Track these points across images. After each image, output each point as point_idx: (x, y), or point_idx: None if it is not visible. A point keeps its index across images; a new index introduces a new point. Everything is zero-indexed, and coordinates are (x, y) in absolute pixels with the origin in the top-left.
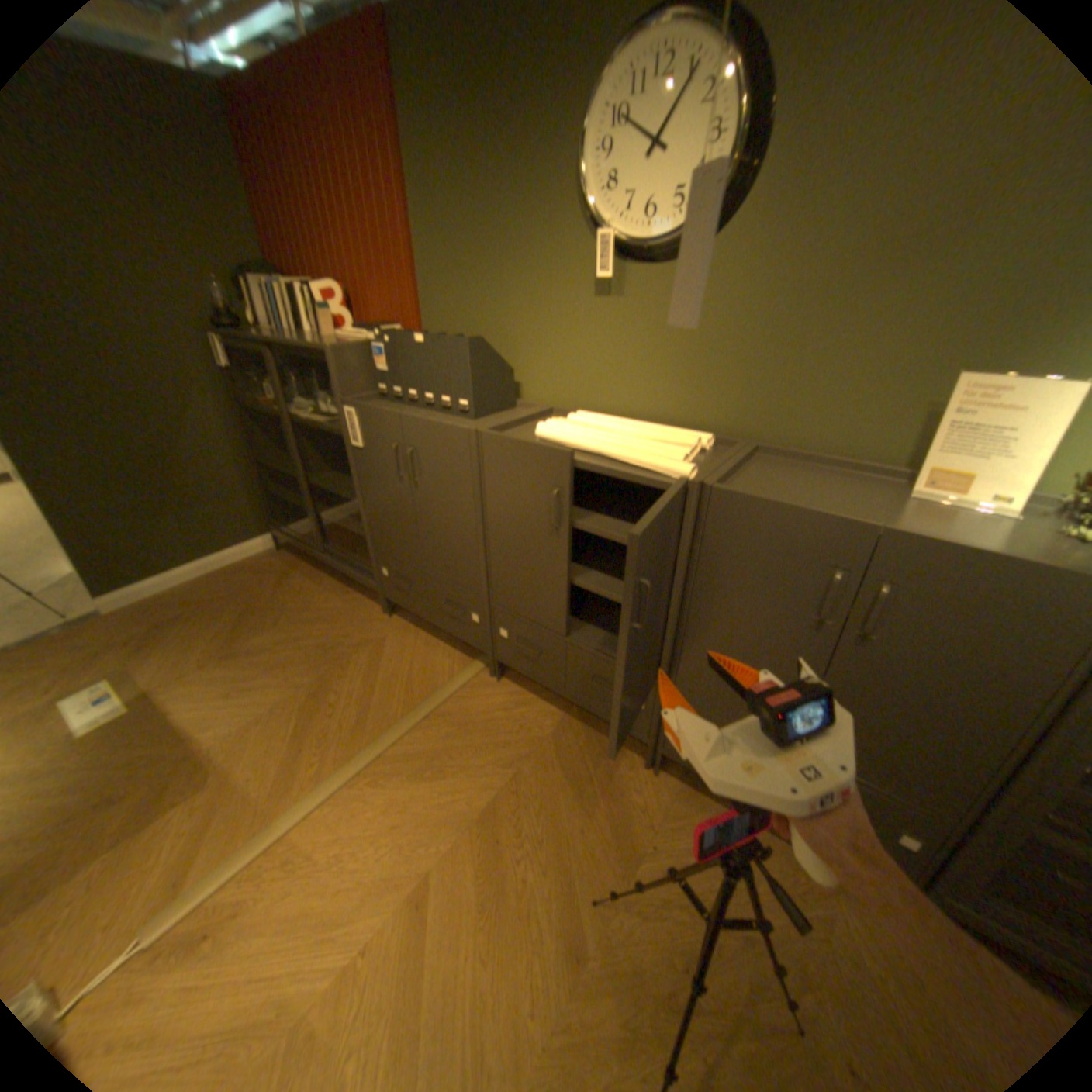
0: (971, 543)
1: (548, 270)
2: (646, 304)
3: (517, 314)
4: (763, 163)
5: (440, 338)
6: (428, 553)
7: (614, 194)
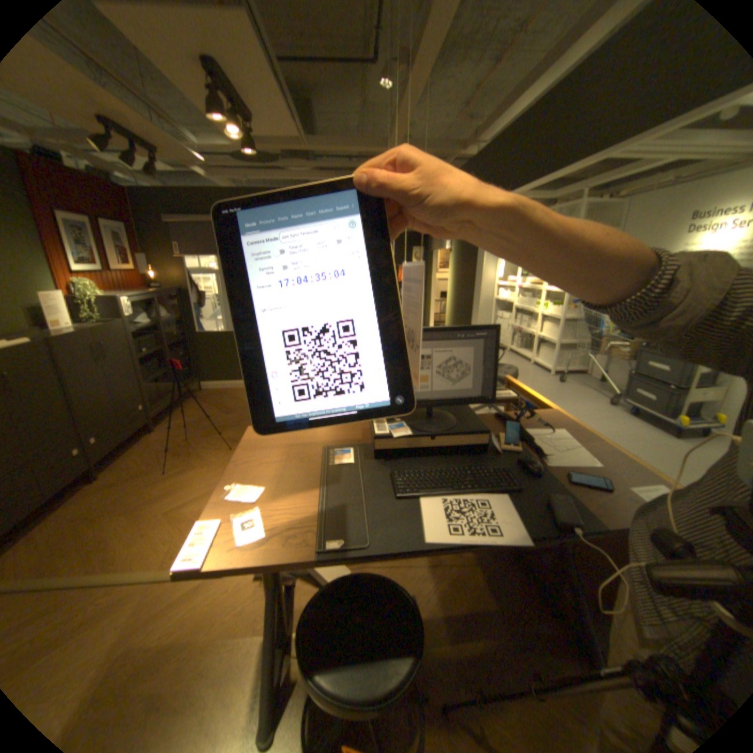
0: (102, 324)
1: None
2: None
3: None
4: None
5: None
6: None
7: None
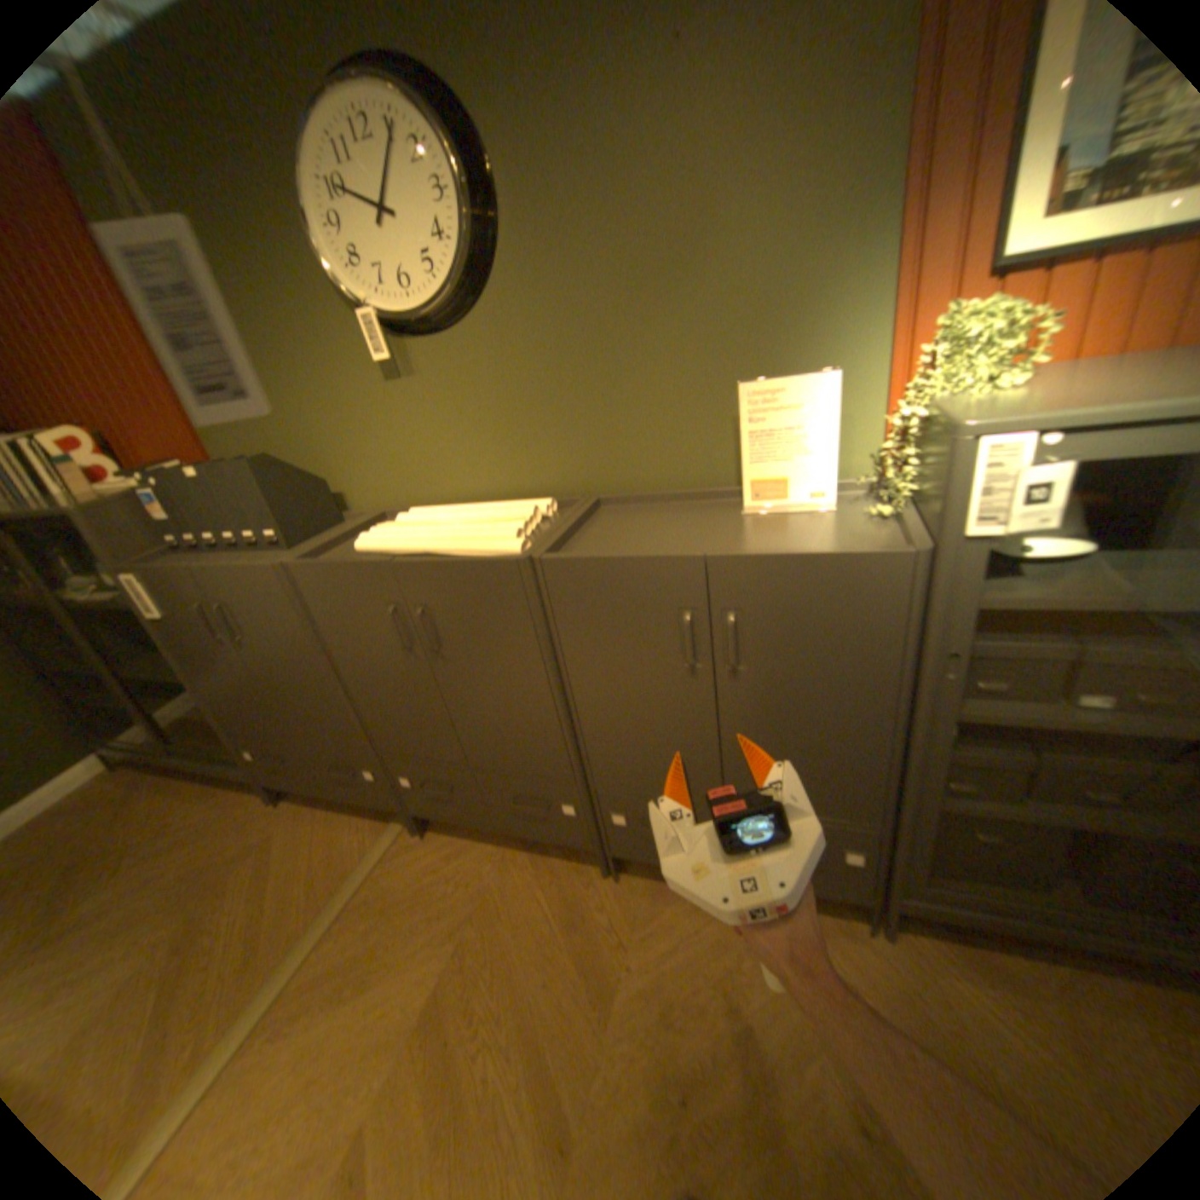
0: (779, 550)
1: (323, 363)
2: (439, 378)
3: (308, 417)
4: (497, 215)
5: (211, 465)
6: (283, 718)
7: (359, 269)
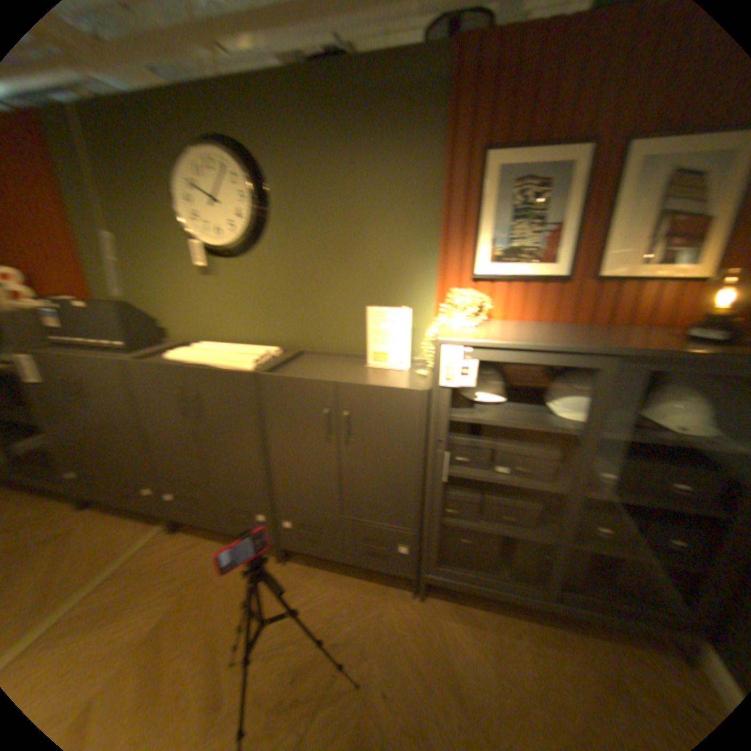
0: (368, 383)
1: (166, 260)
2: (228, 278)
3: (152, 285)
4: (268, 212)
5: (88, 302)
6: (97, 452)
7: (194, 221)
